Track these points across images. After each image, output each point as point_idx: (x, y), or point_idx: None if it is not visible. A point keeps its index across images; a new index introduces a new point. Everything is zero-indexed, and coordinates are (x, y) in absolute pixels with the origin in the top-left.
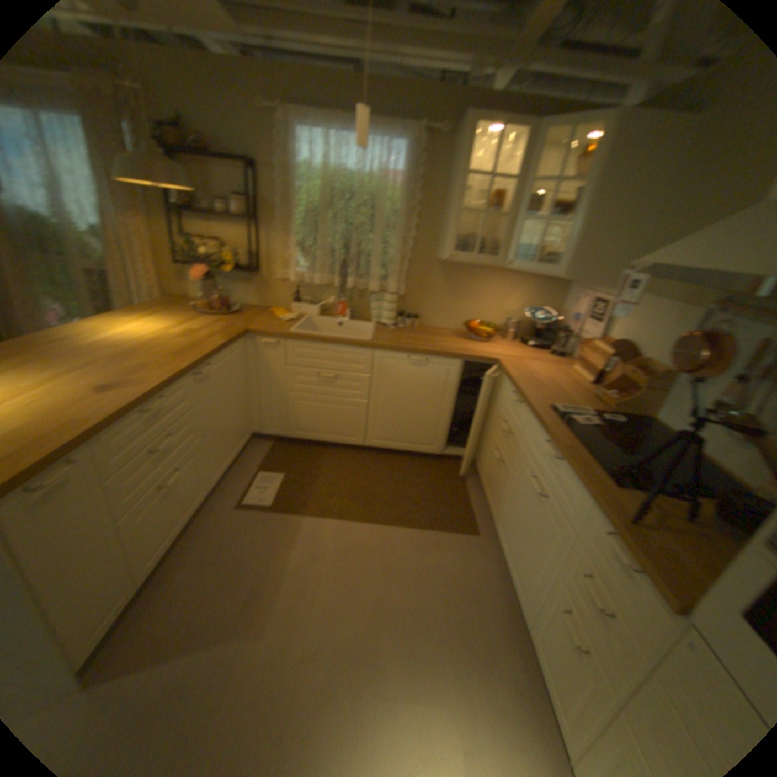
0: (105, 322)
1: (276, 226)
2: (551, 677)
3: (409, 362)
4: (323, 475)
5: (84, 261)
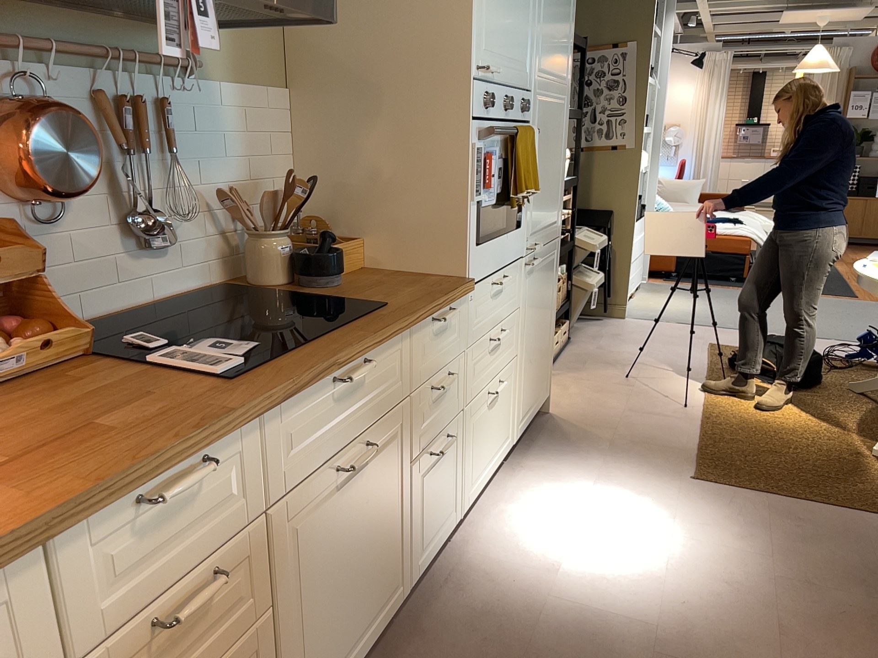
0: None
1: None
2: (435, 534)
3: None
4: None
5: None
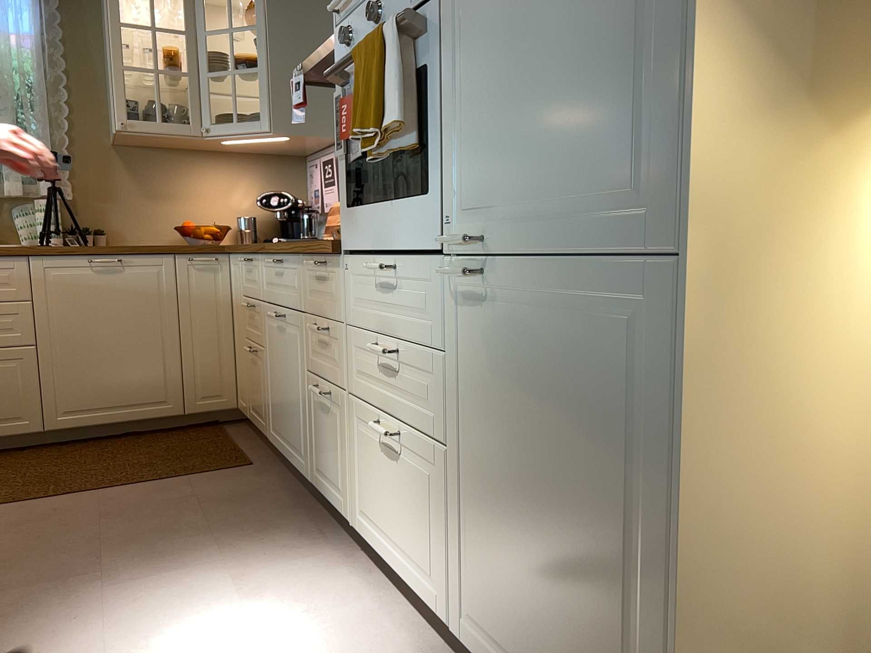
0: None
1: None
2: (328, 483)
3: (91, 270)
4: None
5: None
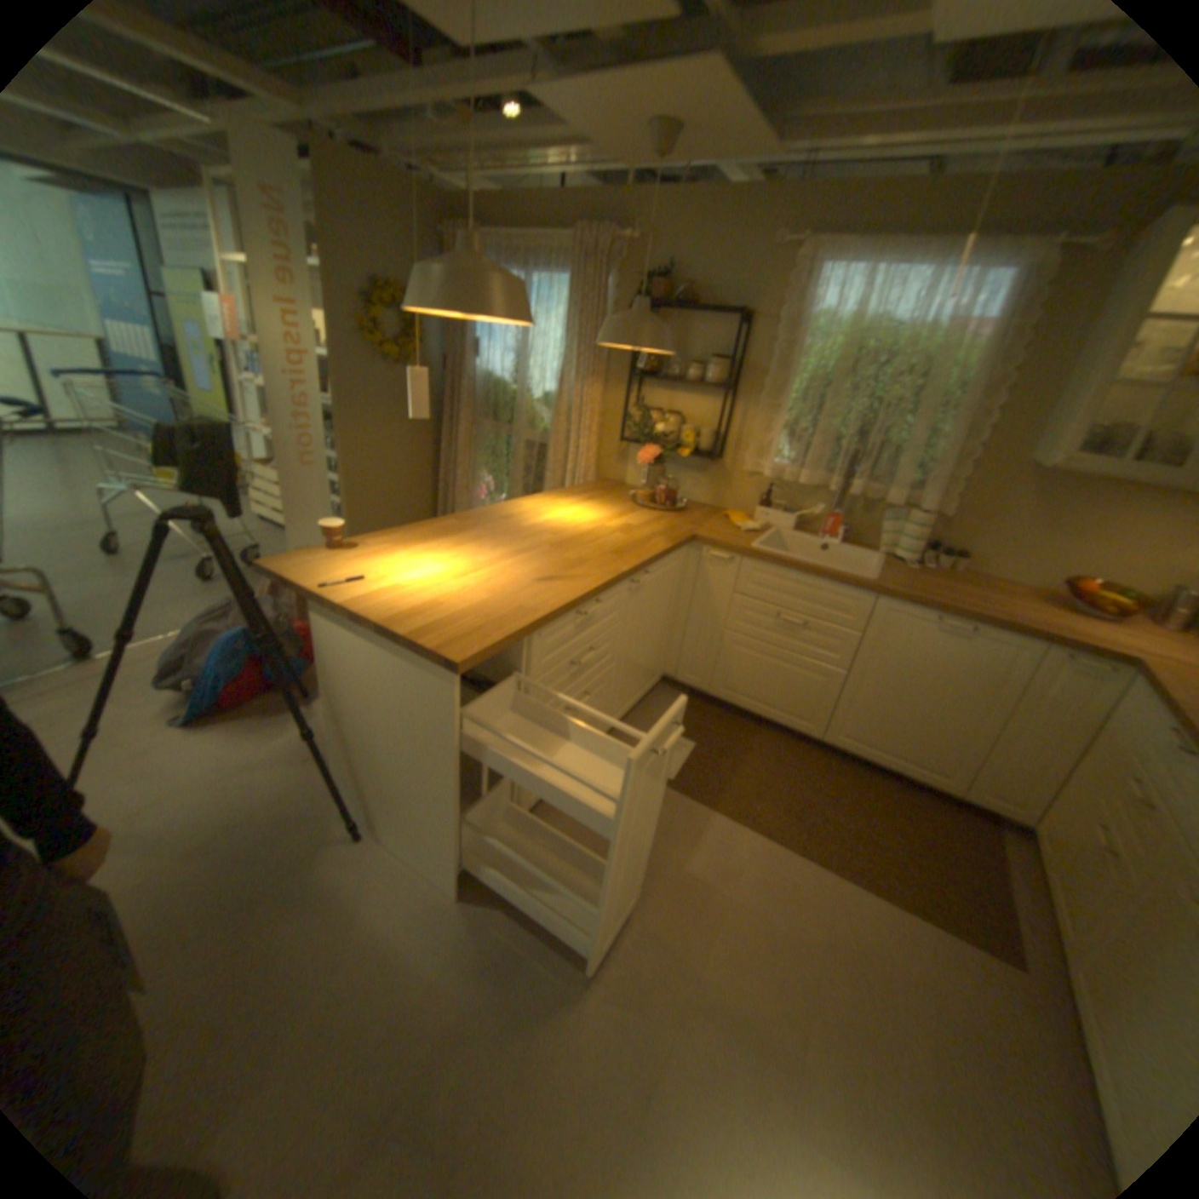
0: (541, 505)
1: (759, 399)
2: None
3: (937, 628)
4: (749, 766)
5: (525, 433)
